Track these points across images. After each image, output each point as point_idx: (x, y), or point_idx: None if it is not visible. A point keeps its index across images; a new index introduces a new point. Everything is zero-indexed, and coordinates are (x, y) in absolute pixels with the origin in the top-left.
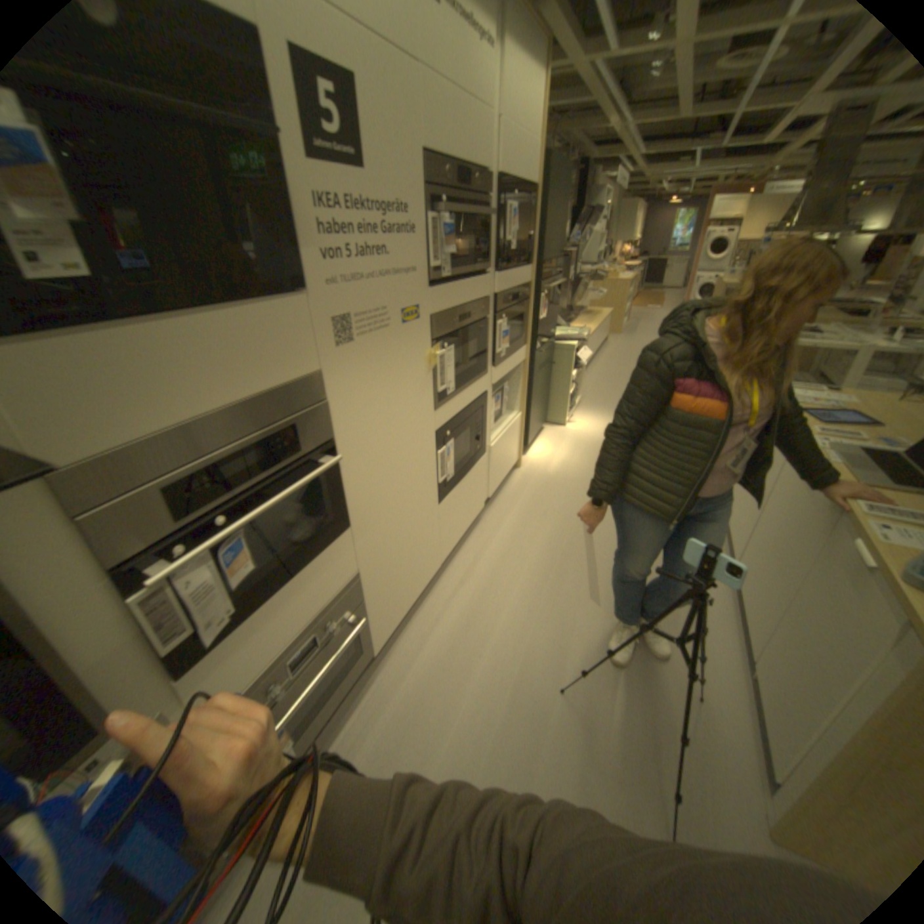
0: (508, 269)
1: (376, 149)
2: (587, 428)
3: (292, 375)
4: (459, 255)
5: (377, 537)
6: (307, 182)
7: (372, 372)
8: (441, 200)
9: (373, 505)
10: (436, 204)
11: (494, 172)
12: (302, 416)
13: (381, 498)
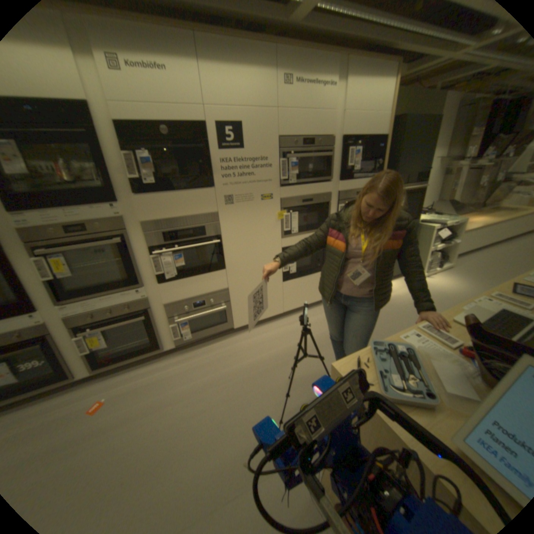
0: (353, 179)
1: (249, 141)
2: (441, 283)
3: (208, 212)
4: (302, 174)
5: (239, 279)
6: (216, 156)
7: (240, 216)
8: (289, 153)
9: (237, 265)
10: (284, 155)
11: (338, 135)
12: (206, 224)
13: (242, 264)
